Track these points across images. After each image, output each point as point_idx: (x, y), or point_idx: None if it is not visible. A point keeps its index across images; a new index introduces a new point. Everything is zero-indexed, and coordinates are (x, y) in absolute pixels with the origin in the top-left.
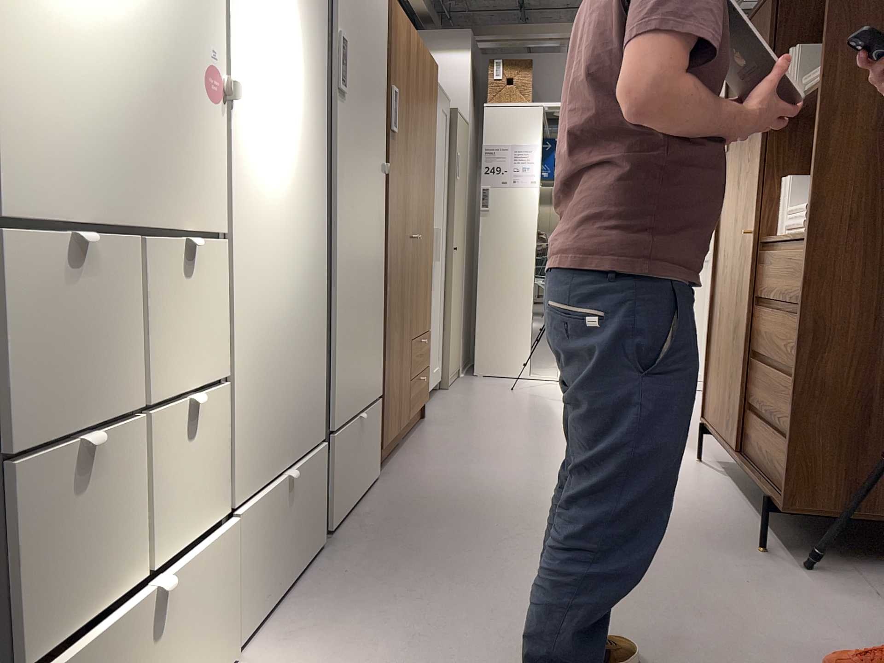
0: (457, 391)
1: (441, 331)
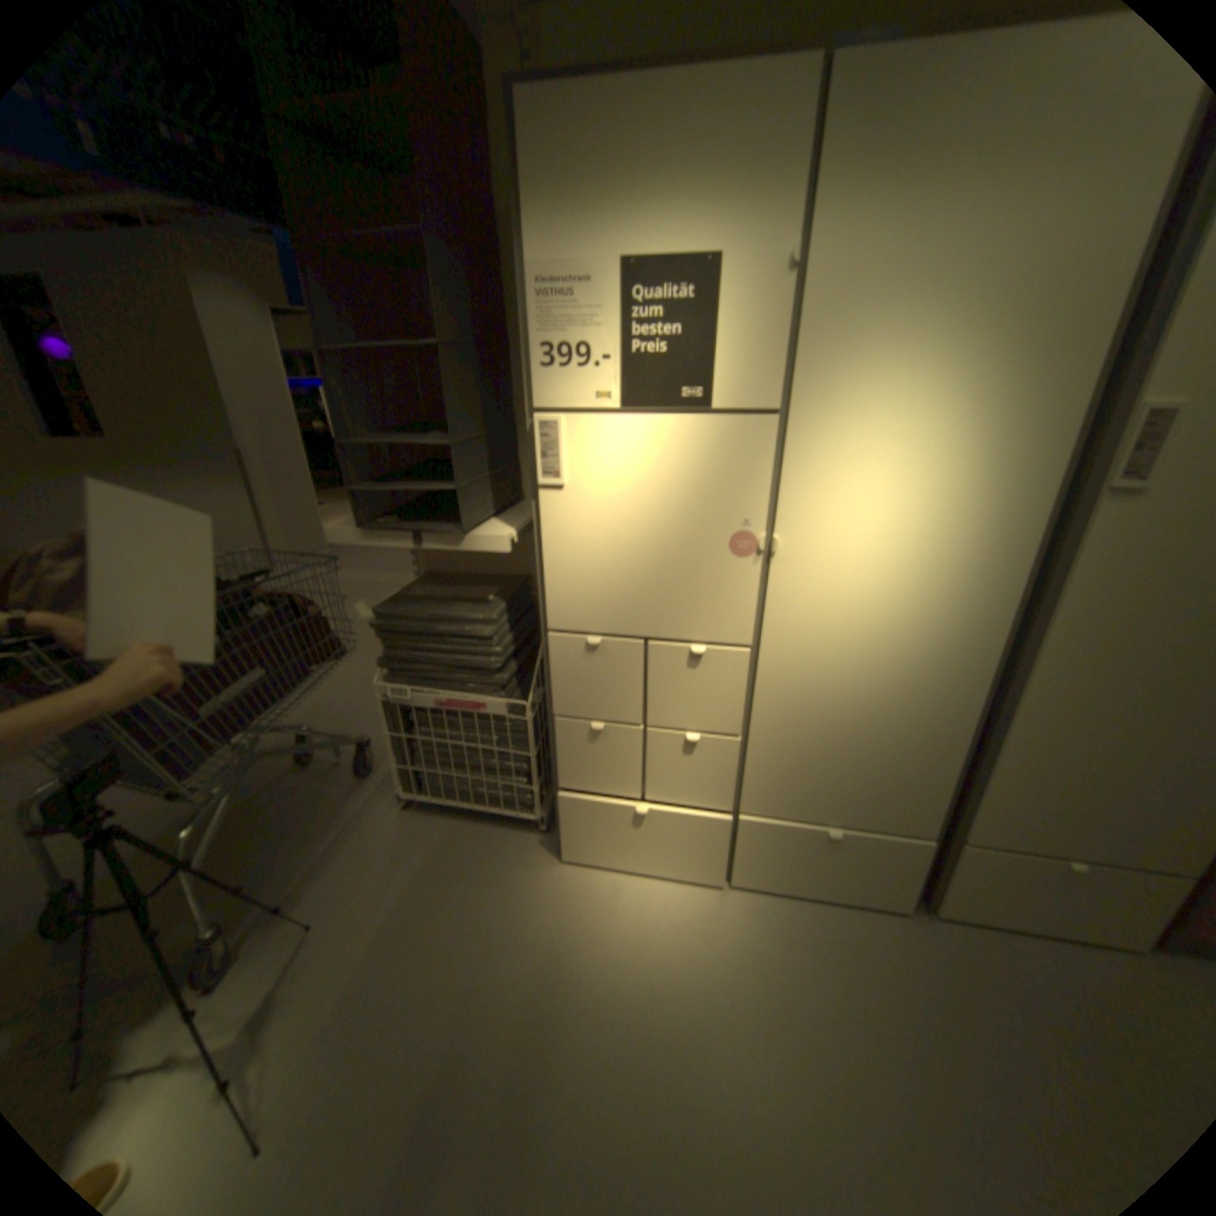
0: None
1: None
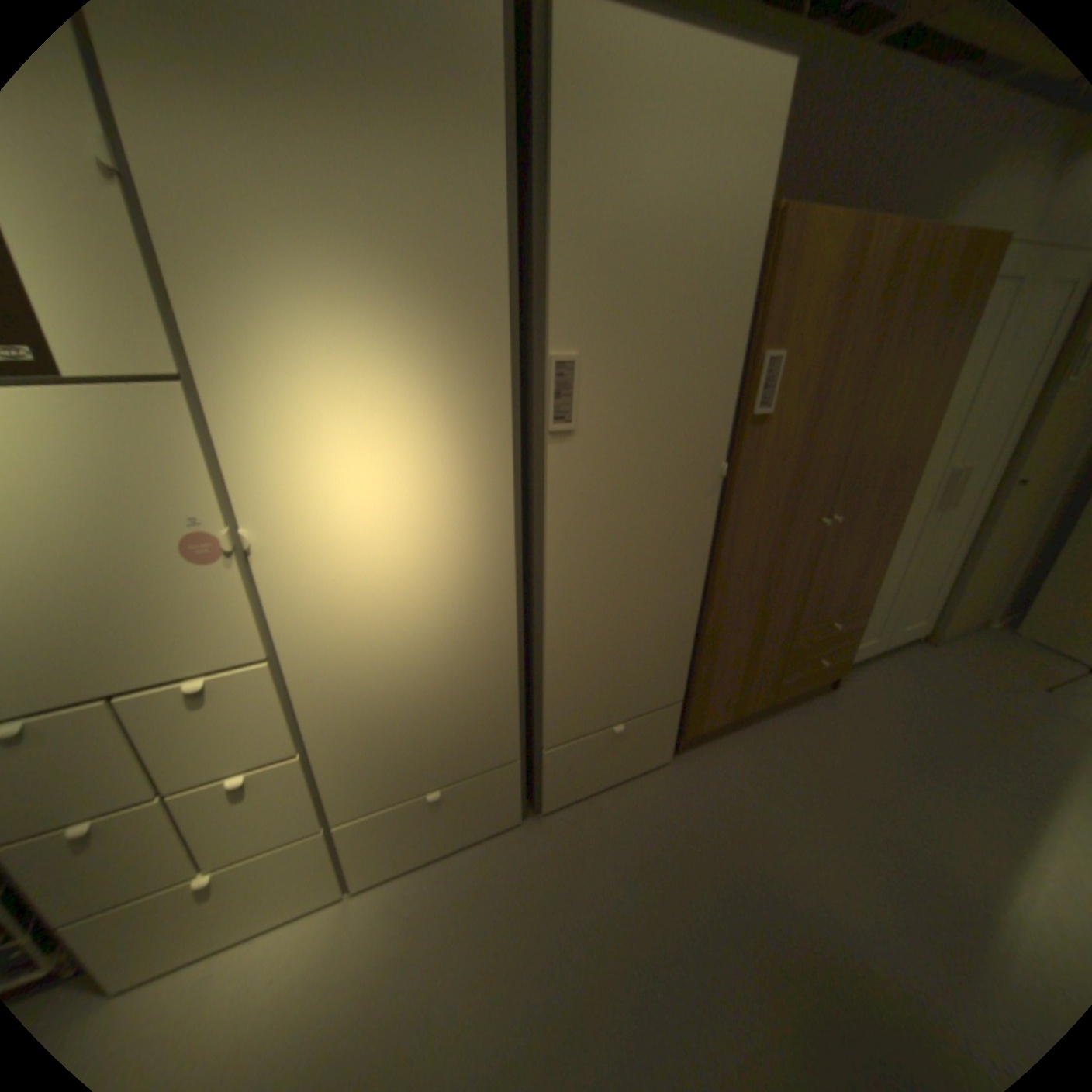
0: (951, 657)
1: (948, 585)
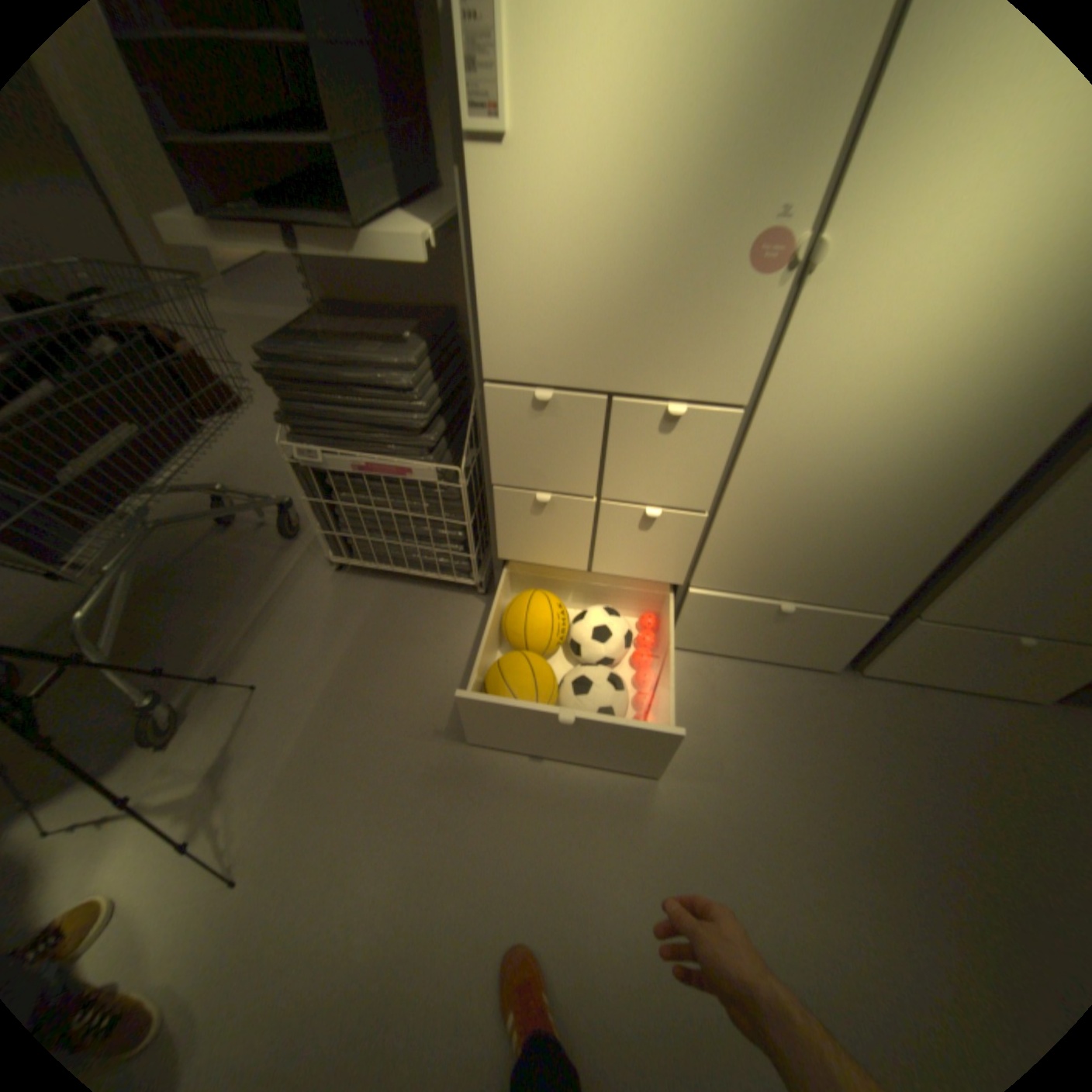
0: None
1: None
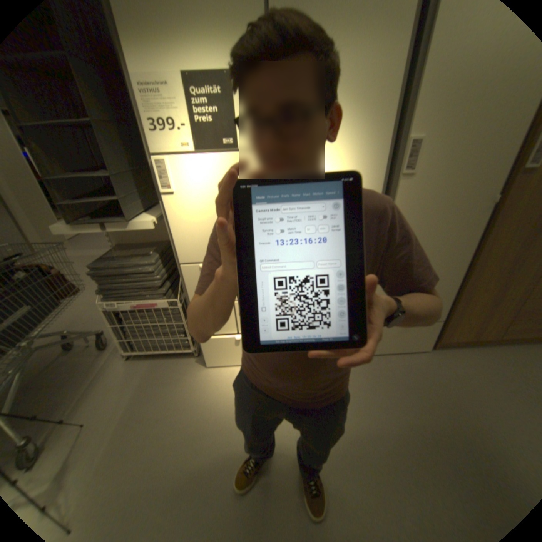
0: None
1: None
